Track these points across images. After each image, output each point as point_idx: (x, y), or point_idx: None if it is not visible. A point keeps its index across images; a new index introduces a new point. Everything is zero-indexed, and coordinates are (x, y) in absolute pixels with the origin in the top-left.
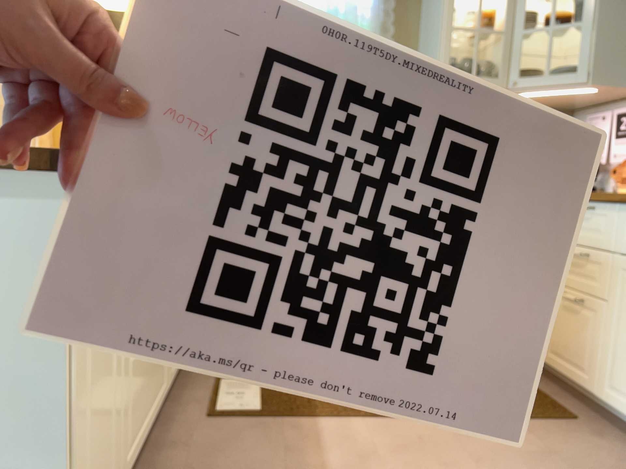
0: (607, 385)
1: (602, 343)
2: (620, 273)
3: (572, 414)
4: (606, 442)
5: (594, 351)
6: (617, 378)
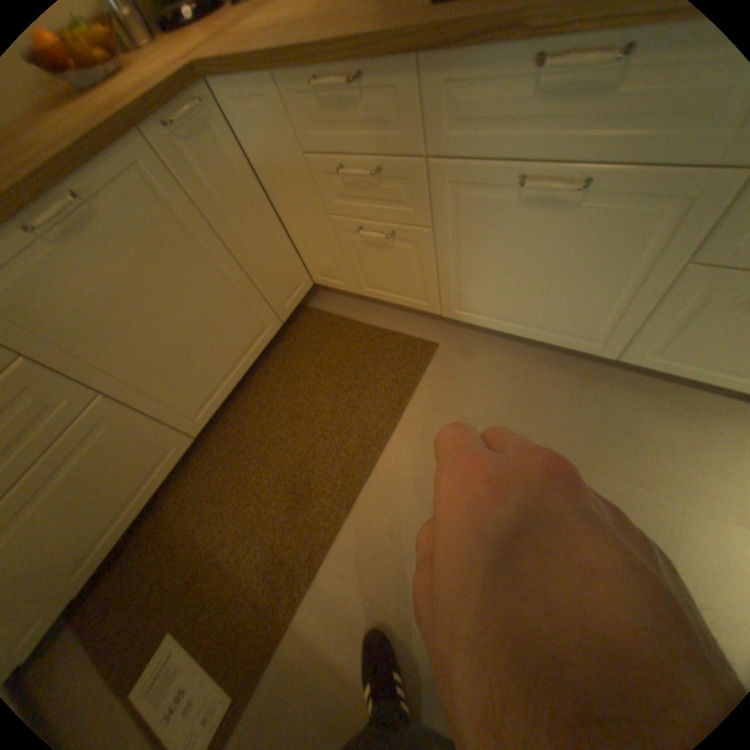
0: (449, 305)
1: (432, 272)
2: (441, 188)
3: (424, 340)
4: (472, 355)
5: (423, 280)
6: (462, 299)
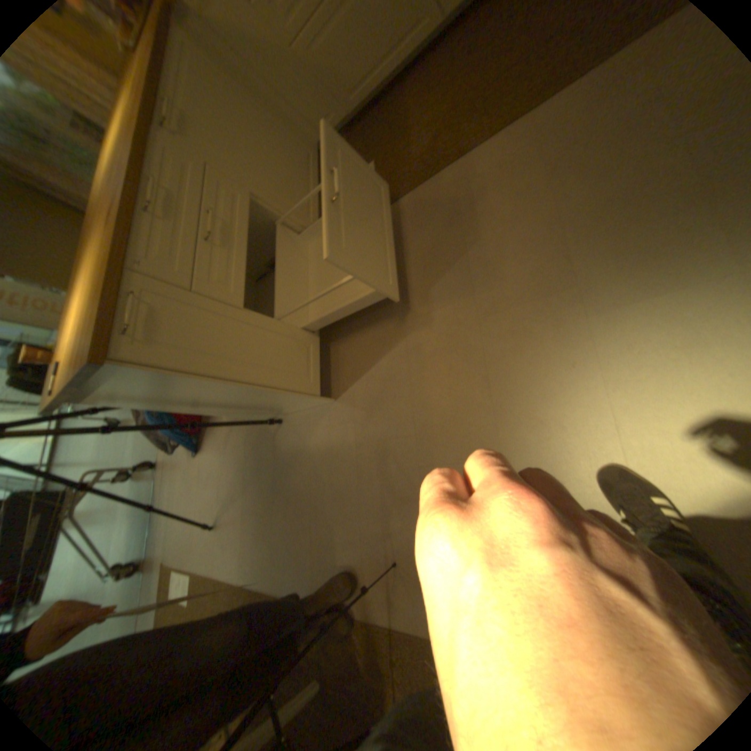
0: None
1: None
2: None
3: None
4: None
5: None
6: None
